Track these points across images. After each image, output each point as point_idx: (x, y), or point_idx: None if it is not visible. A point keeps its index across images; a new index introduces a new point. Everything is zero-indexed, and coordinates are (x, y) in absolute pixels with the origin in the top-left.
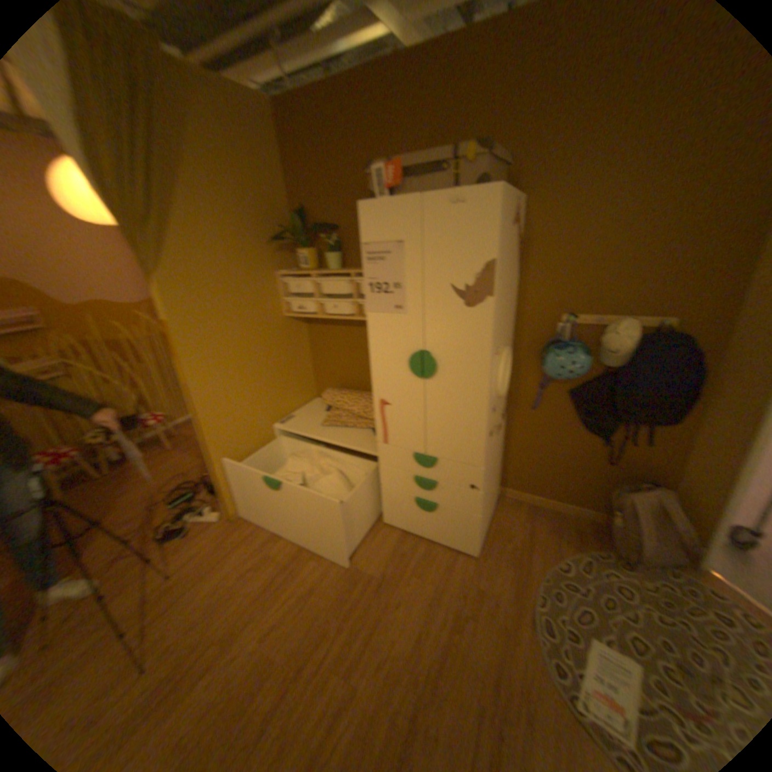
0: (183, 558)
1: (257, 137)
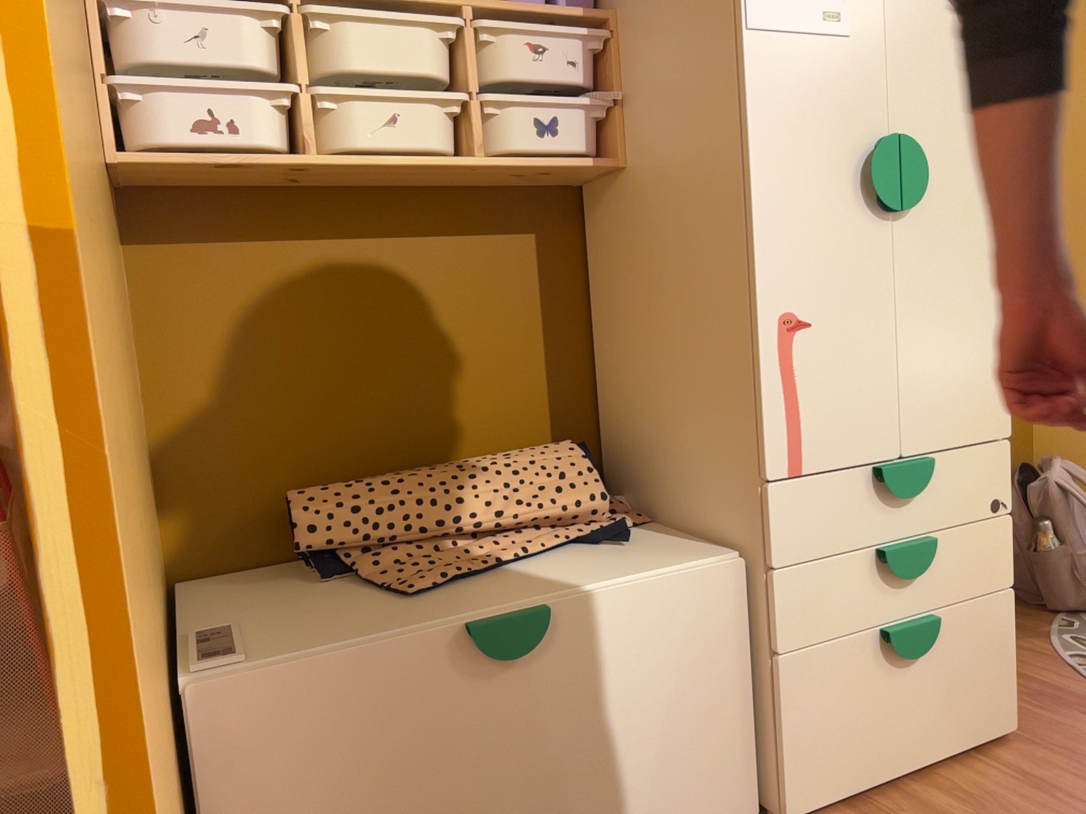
0: None
1: None
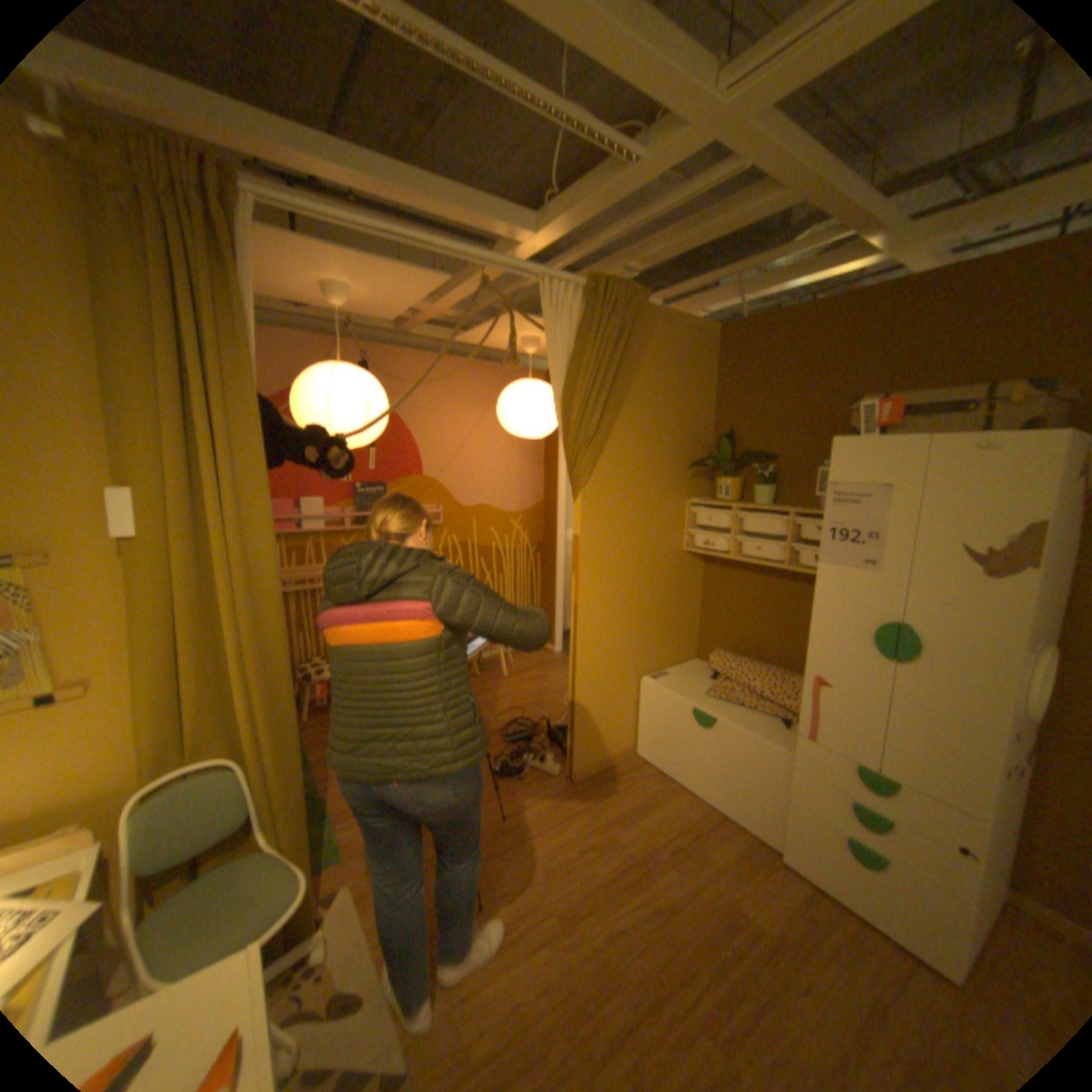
0: (522, 804)
1: (701, 363)
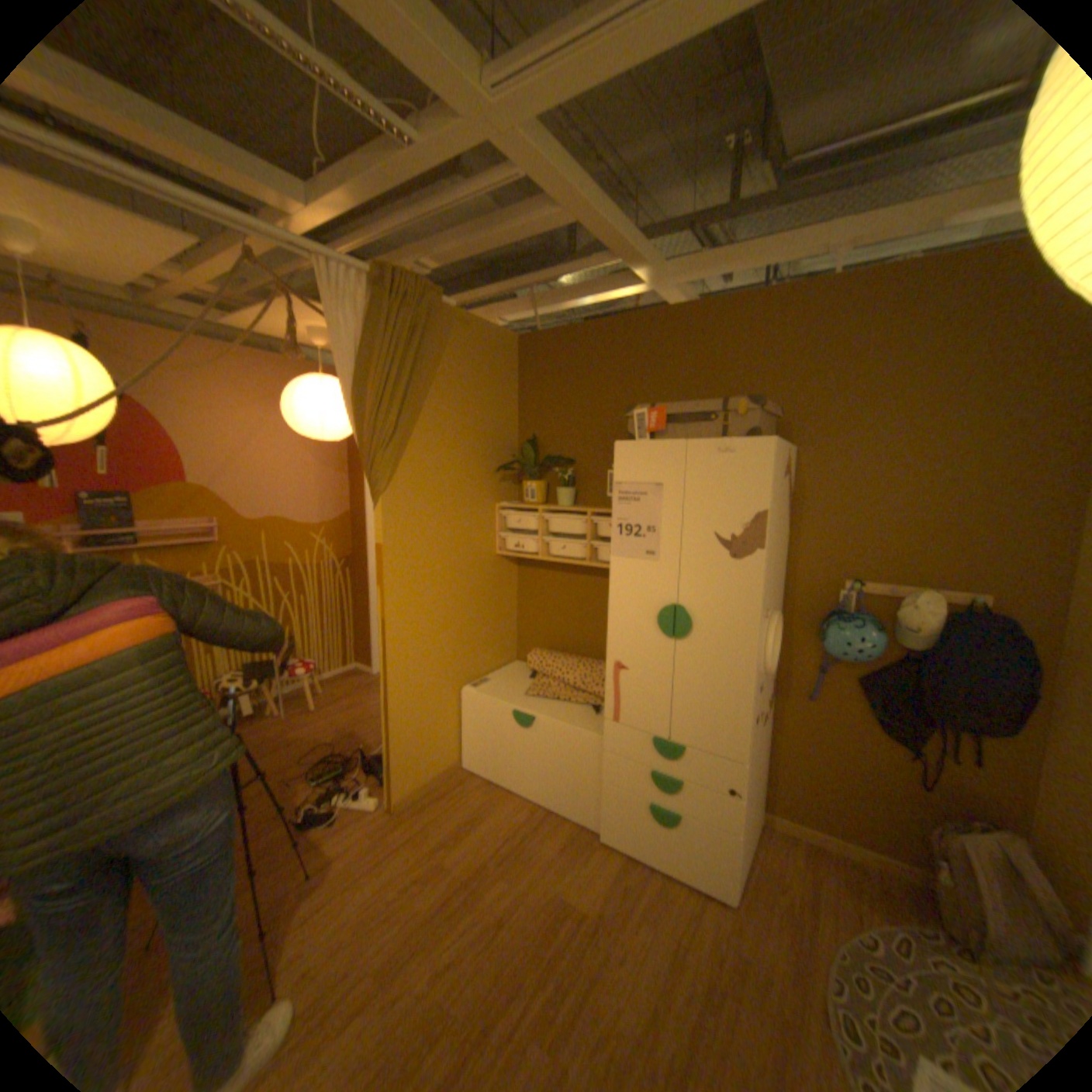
0: (331, 854)
1: (502, 370)
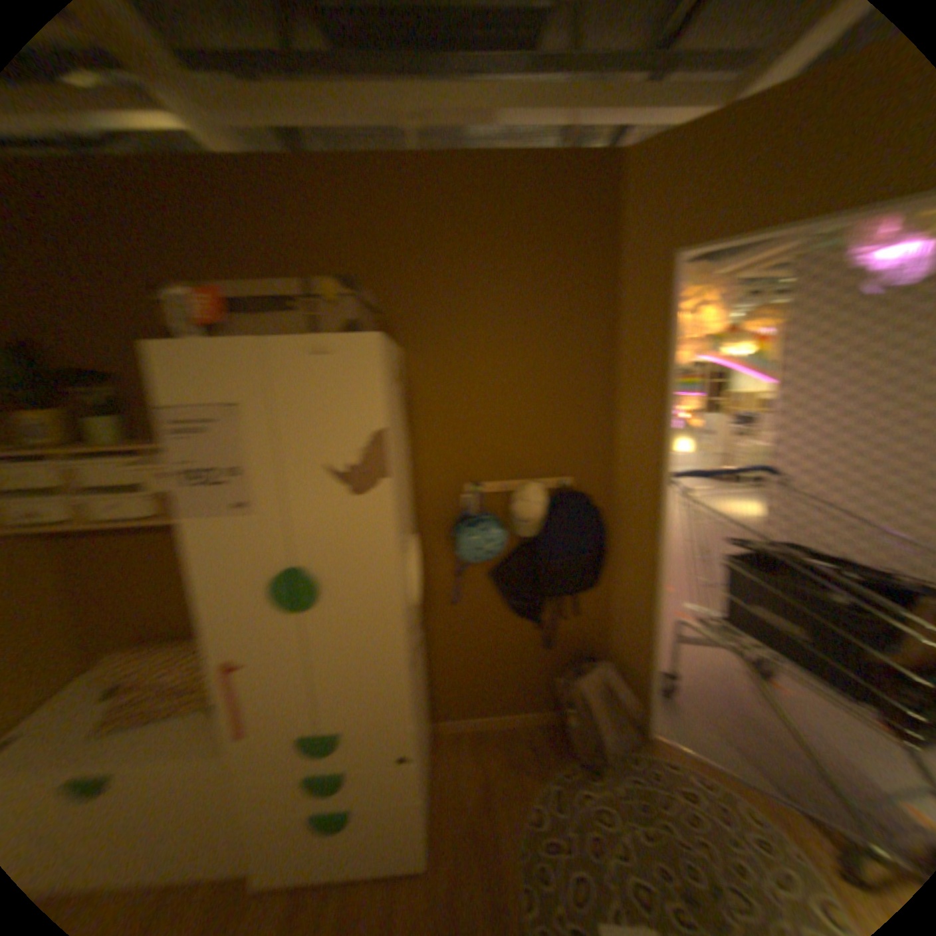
0: None
1: None
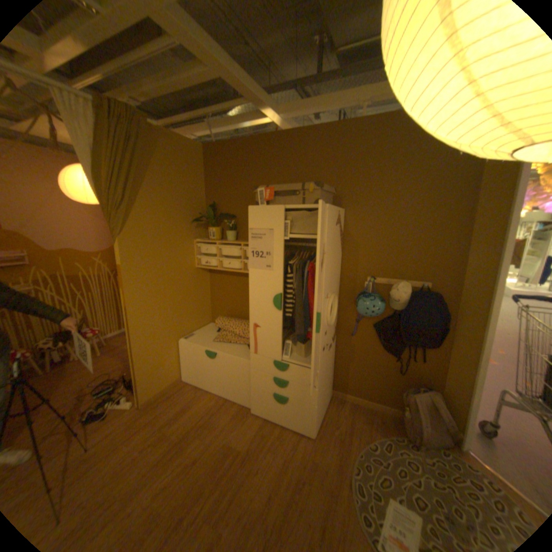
0: (102, 435)
1: (193, 165)
